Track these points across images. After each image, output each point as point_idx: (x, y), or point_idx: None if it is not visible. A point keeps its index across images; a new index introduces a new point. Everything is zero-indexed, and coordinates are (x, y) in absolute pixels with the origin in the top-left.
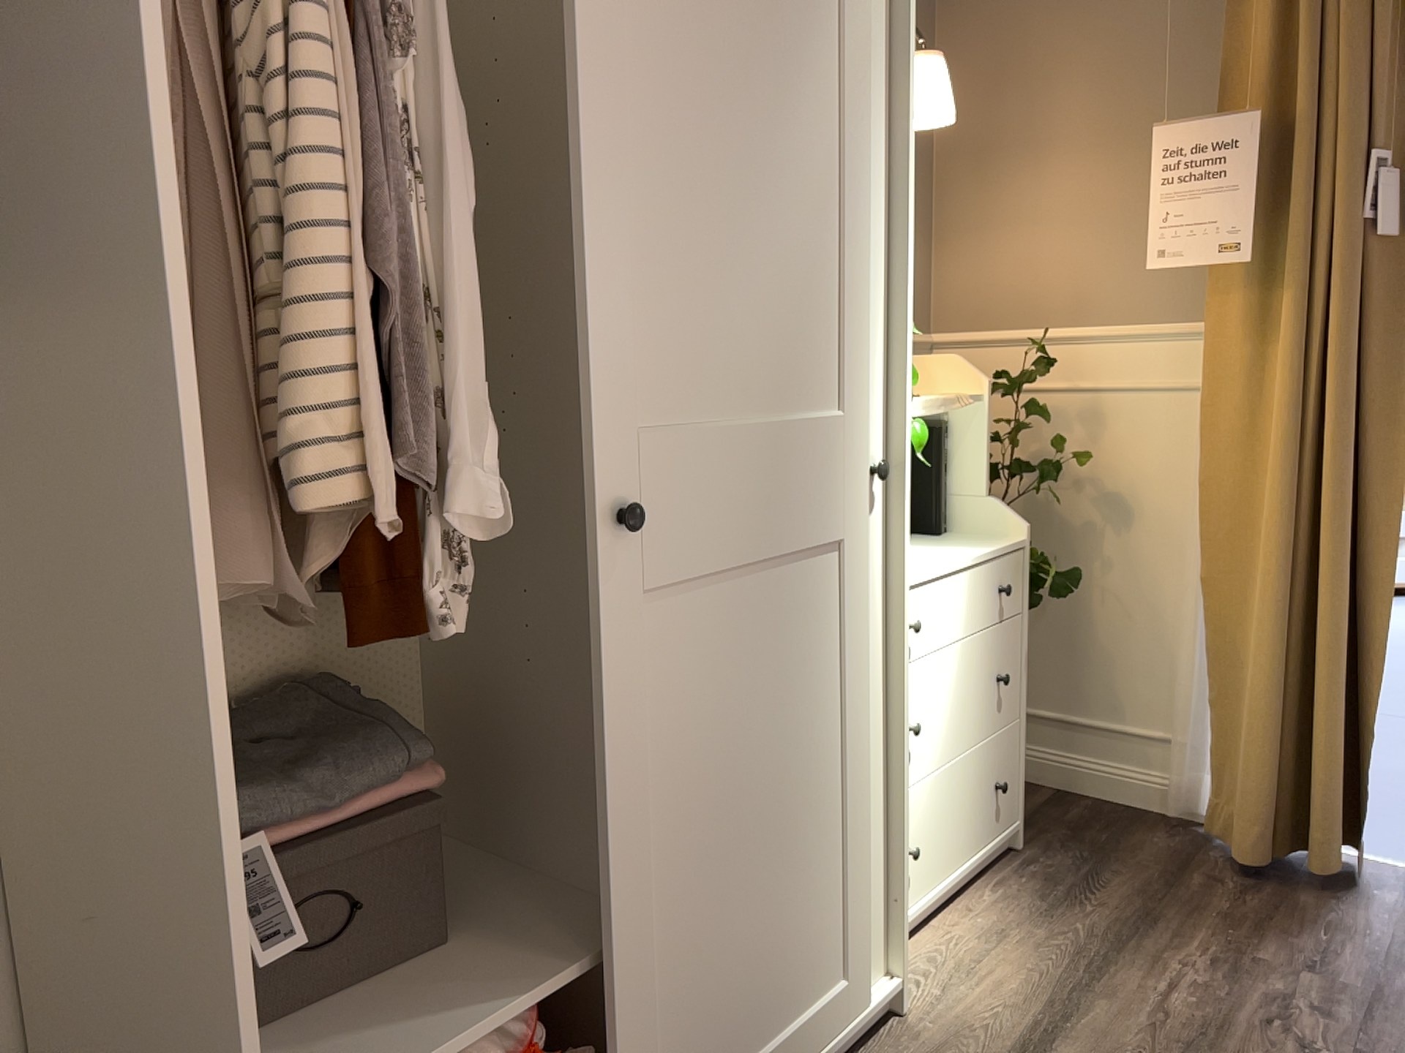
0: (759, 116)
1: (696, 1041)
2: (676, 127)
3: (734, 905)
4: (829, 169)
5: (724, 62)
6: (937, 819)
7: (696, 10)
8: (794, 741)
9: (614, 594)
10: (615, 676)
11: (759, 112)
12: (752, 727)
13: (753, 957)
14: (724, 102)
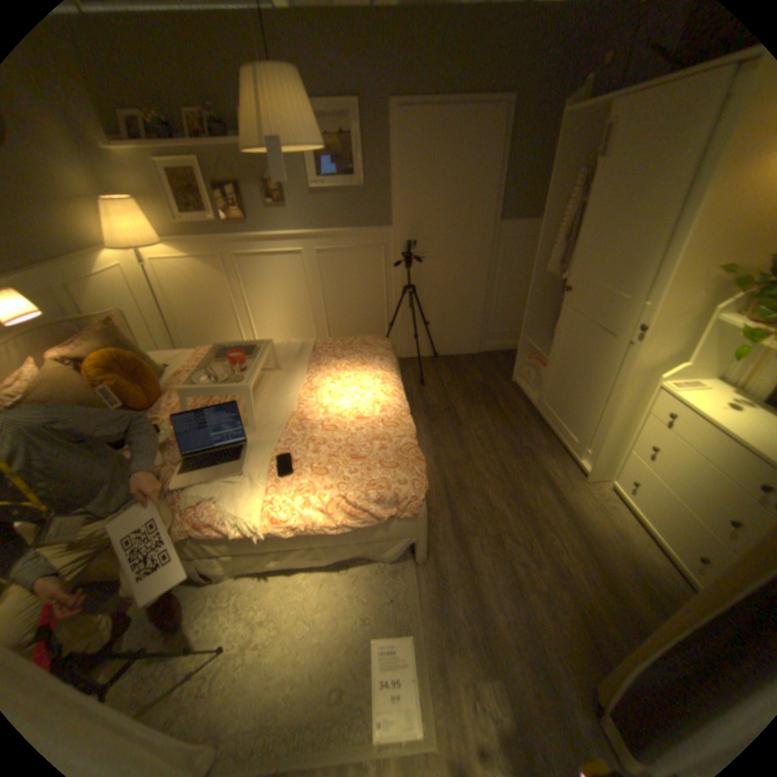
0: (644, 198)
1: (556, 400)
2: (613, 206)
3: (571, 390)
4: (670, 214)
5: (637, 184)
6: (659, 500)
7: (633, 171)
8: (595, 376)
9: (566, 303)
10: (563, 318)
11: (644, 197)
12: (587, 360)
13: (571, 406)
14: (633, 196)
